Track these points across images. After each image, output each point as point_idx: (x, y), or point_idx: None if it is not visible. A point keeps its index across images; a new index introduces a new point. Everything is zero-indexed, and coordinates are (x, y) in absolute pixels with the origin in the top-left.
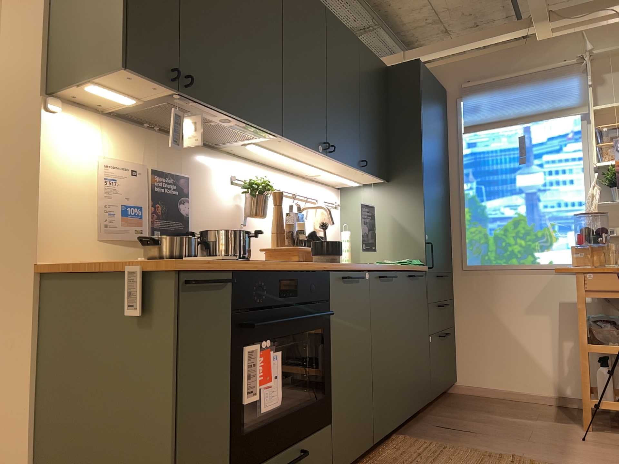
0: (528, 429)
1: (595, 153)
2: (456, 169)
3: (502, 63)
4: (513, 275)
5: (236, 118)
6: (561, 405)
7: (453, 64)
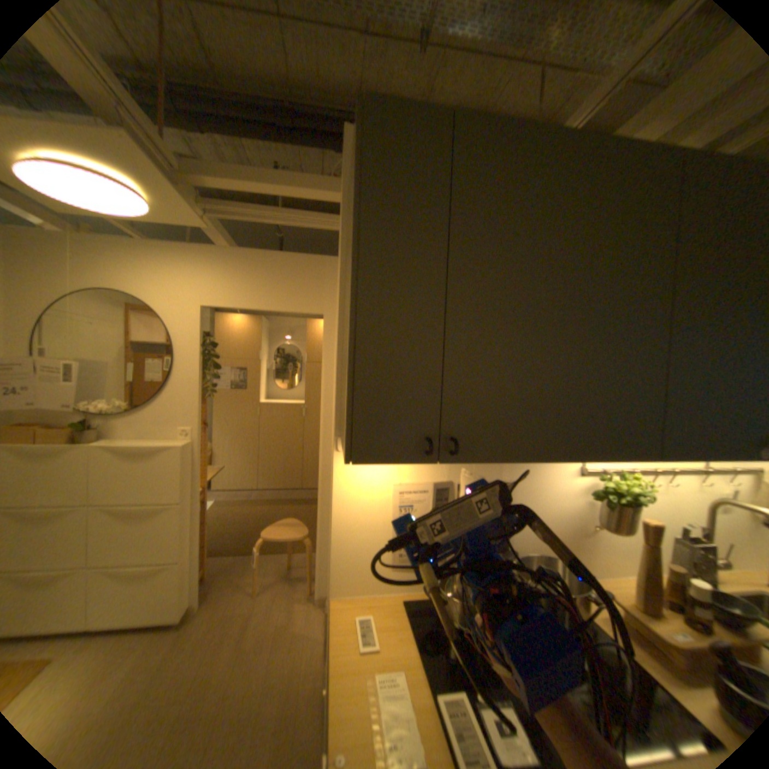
0: None
1: None
2: None
3: None
4: None
5: (554, 459)
6: None
7: None
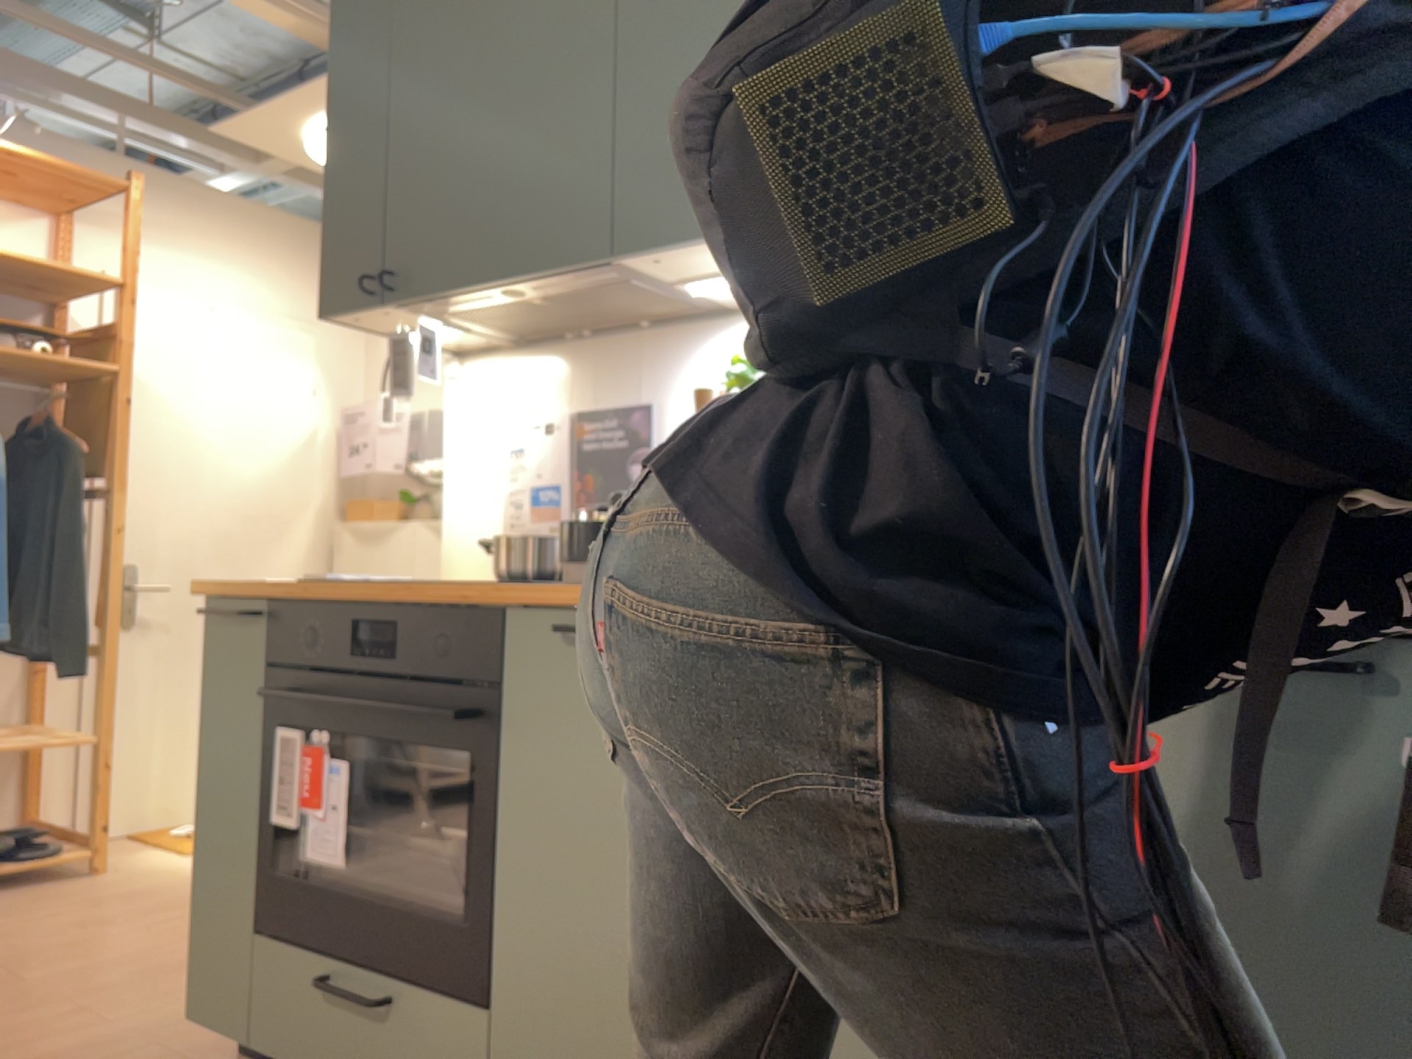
0: None
1: None
2: None
3: None
4: None
5: (501, 285)
6: None
7: None
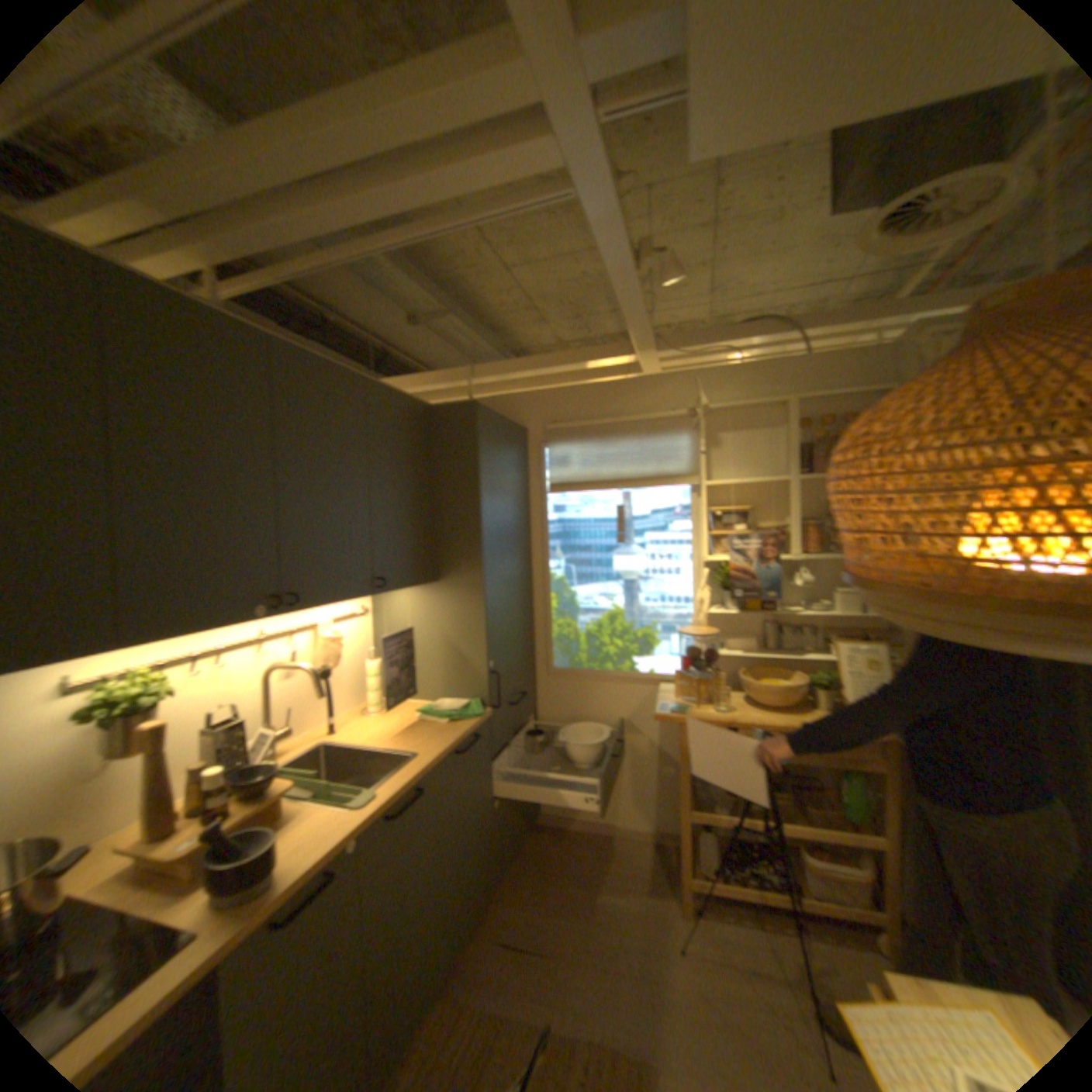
0: (617, 934)
1: (708, 538)
2: (541, 541)
3: (600, 401)
4: (608, 685)
5: None
6: (659, 847)
7: (536, 393)
